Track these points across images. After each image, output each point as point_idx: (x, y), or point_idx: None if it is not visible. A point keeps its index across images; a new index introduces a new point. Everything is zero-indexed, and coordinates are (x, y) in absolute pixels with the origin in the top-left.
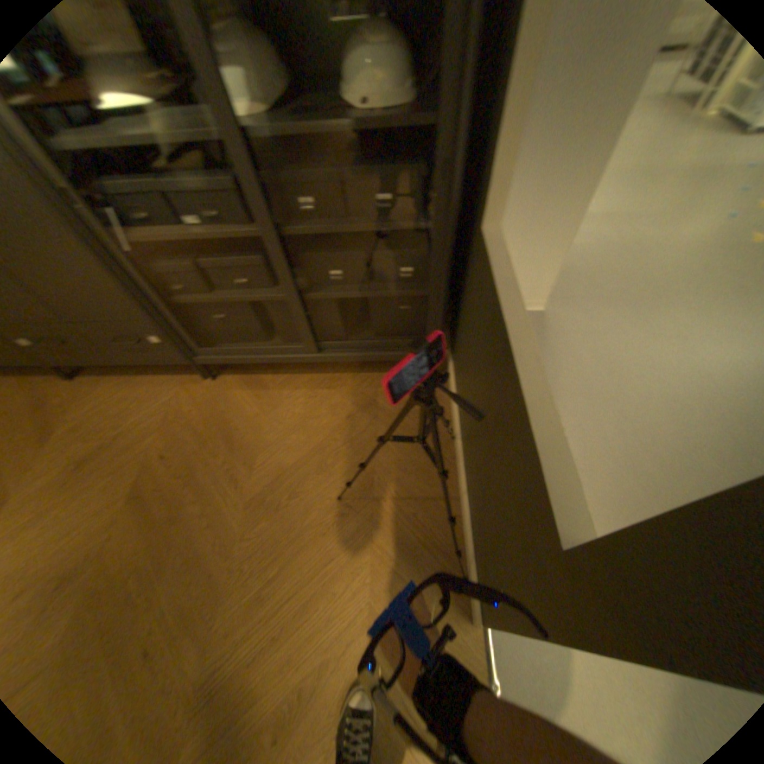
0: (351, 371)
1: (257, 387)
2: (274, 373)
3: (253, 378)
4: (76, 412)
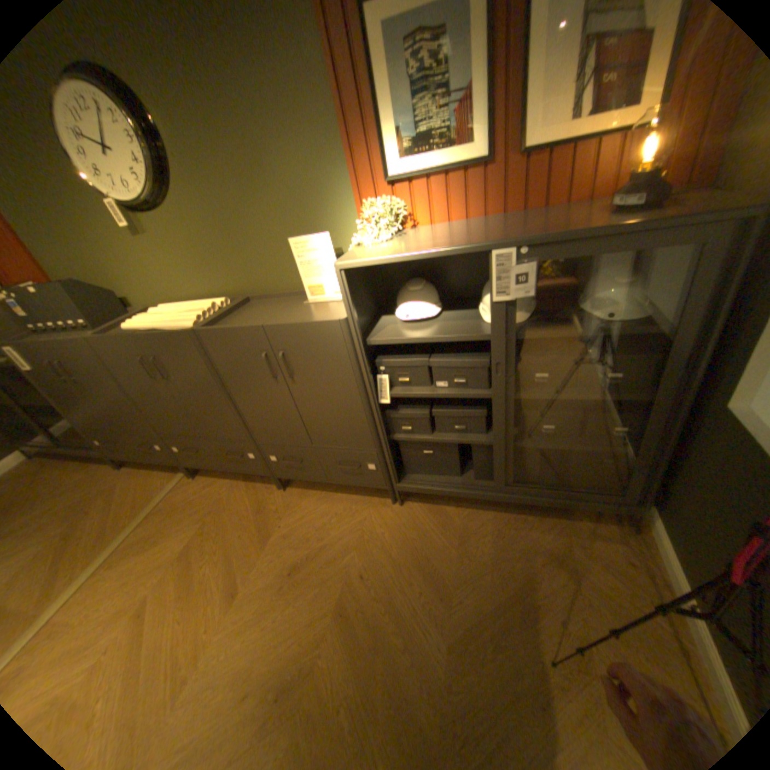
0: (538, 515)
1: (443, 518)
2: (458, 507)
3: (438, 508)
4: (289, 519)
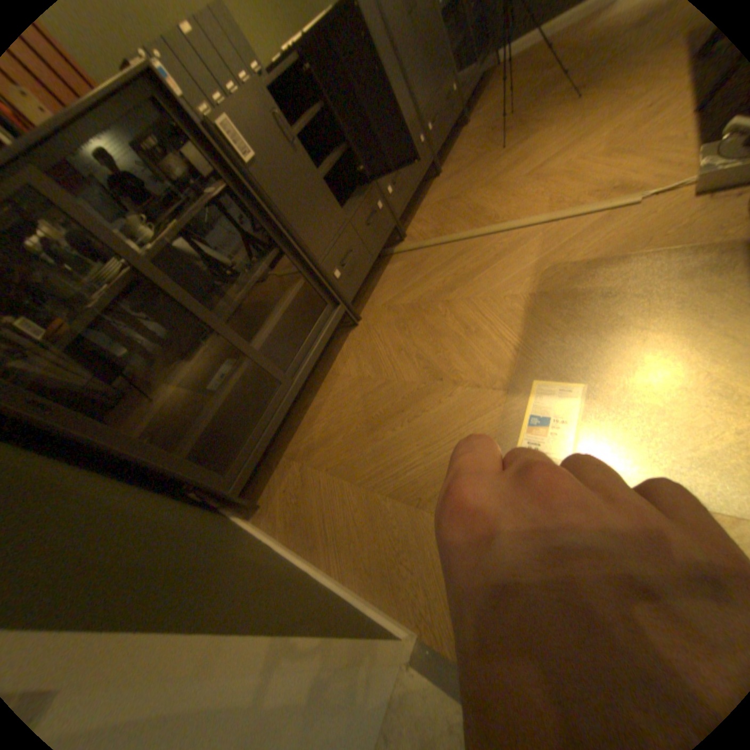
0: (486, 83)
1: (482, 103)
2: (476, 104)
3: (475, 108)
4: (469, 152)
